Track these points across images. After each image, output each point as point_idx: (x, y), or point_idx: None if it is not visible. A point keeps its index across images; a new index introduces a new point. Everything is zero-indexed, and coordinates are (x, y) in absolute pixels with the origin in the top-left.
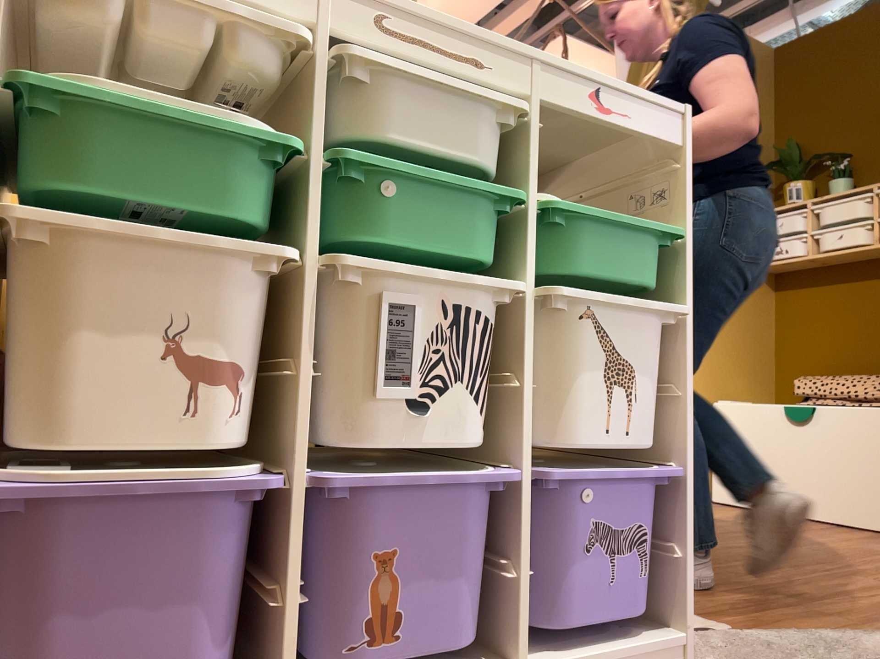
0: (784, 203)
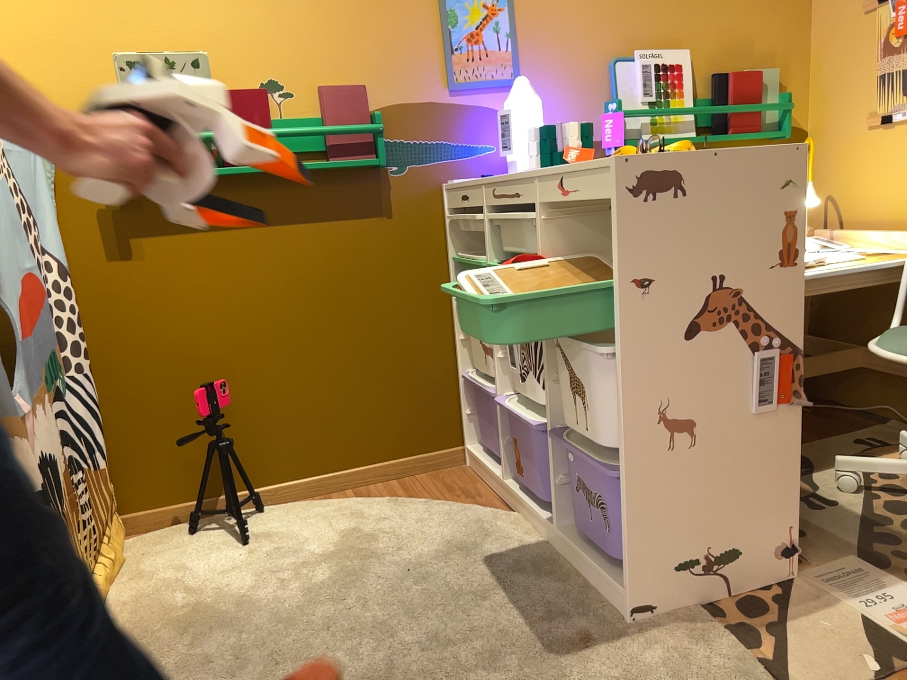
0: None
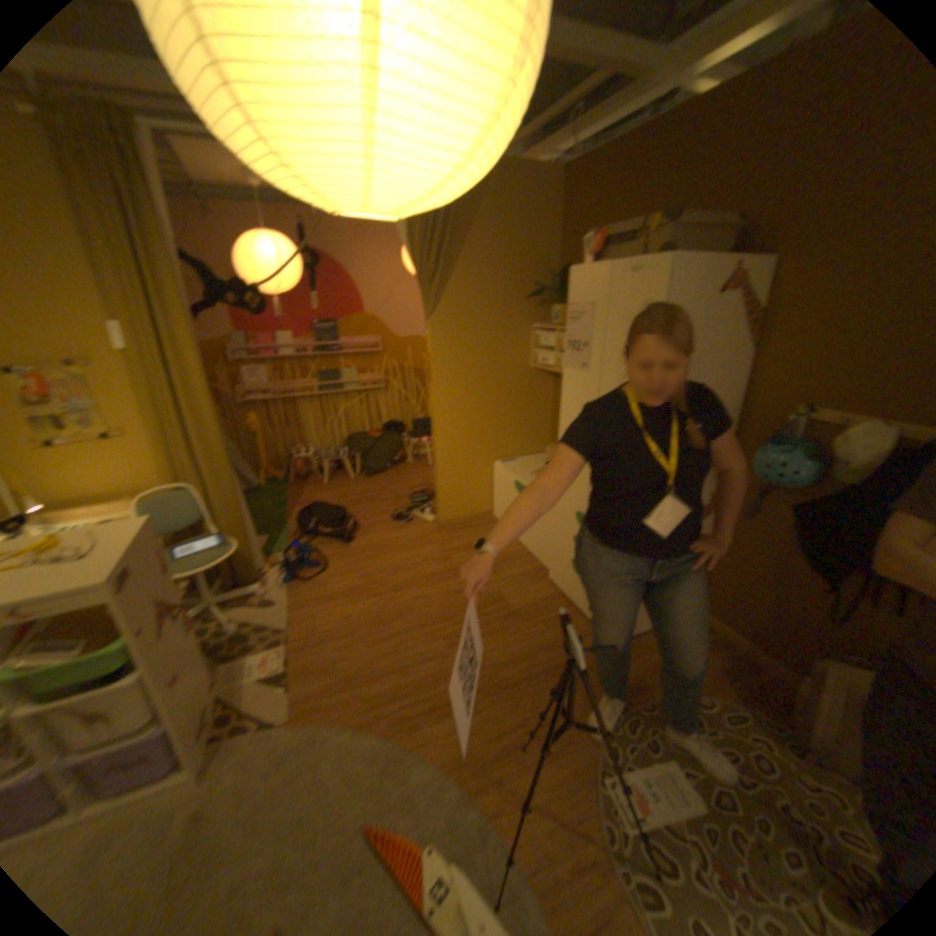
0: (553, 321)
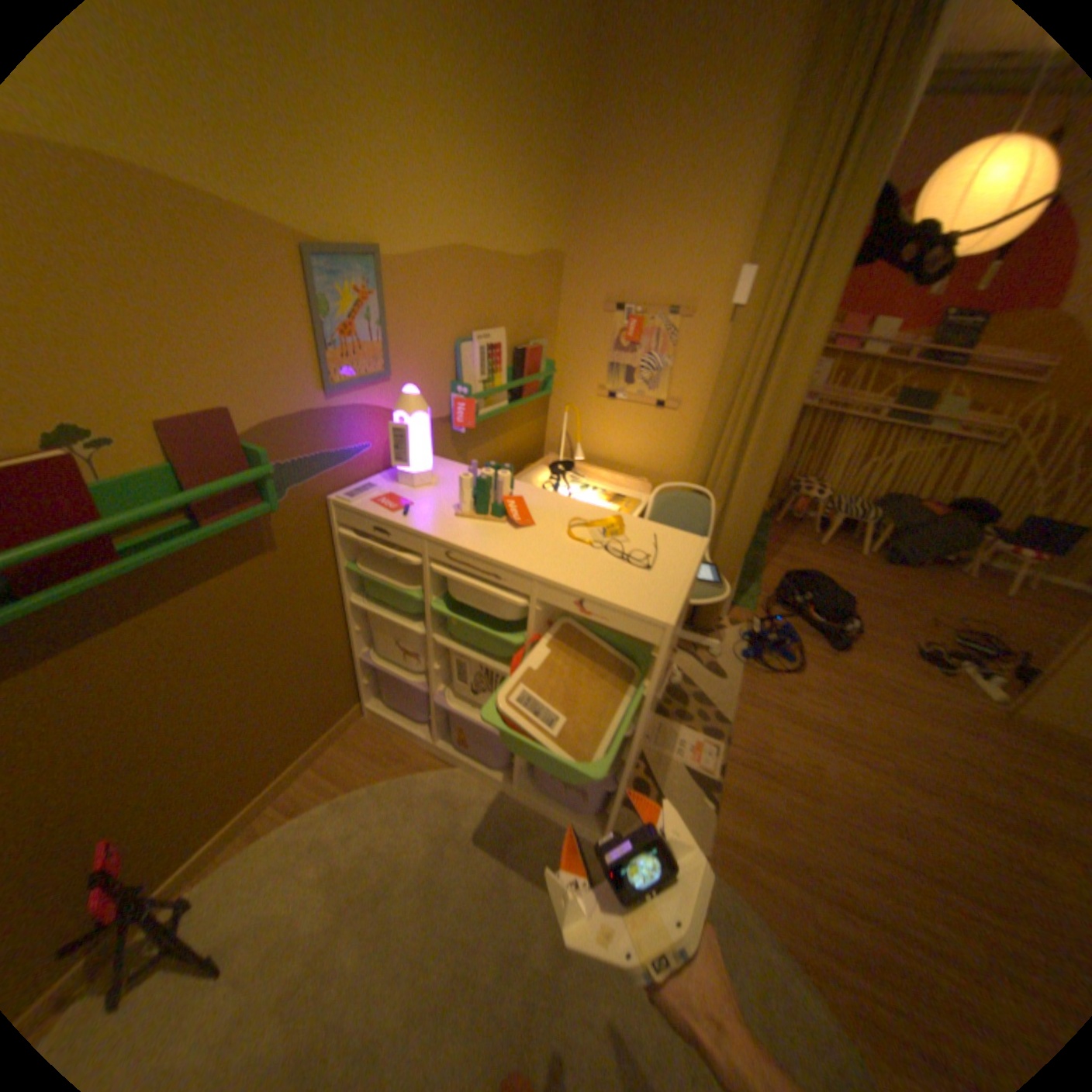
0: None
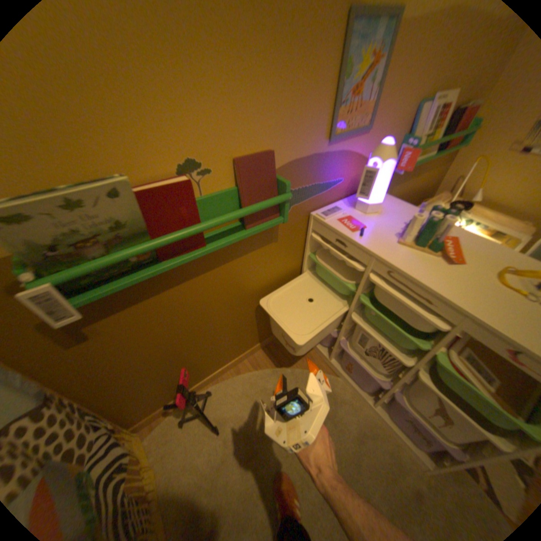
0: None
